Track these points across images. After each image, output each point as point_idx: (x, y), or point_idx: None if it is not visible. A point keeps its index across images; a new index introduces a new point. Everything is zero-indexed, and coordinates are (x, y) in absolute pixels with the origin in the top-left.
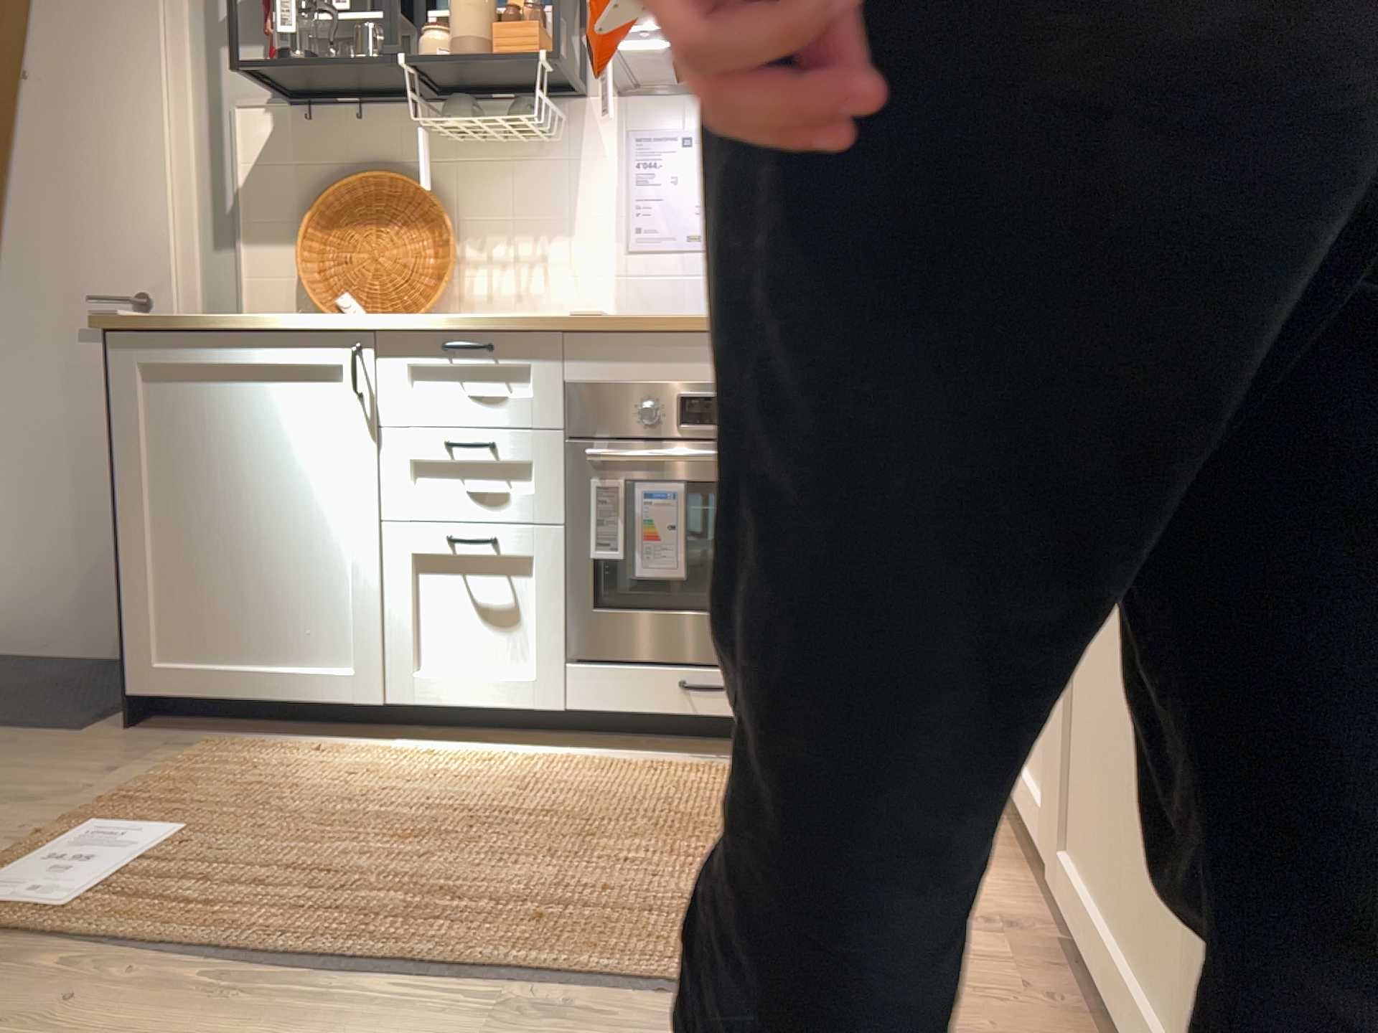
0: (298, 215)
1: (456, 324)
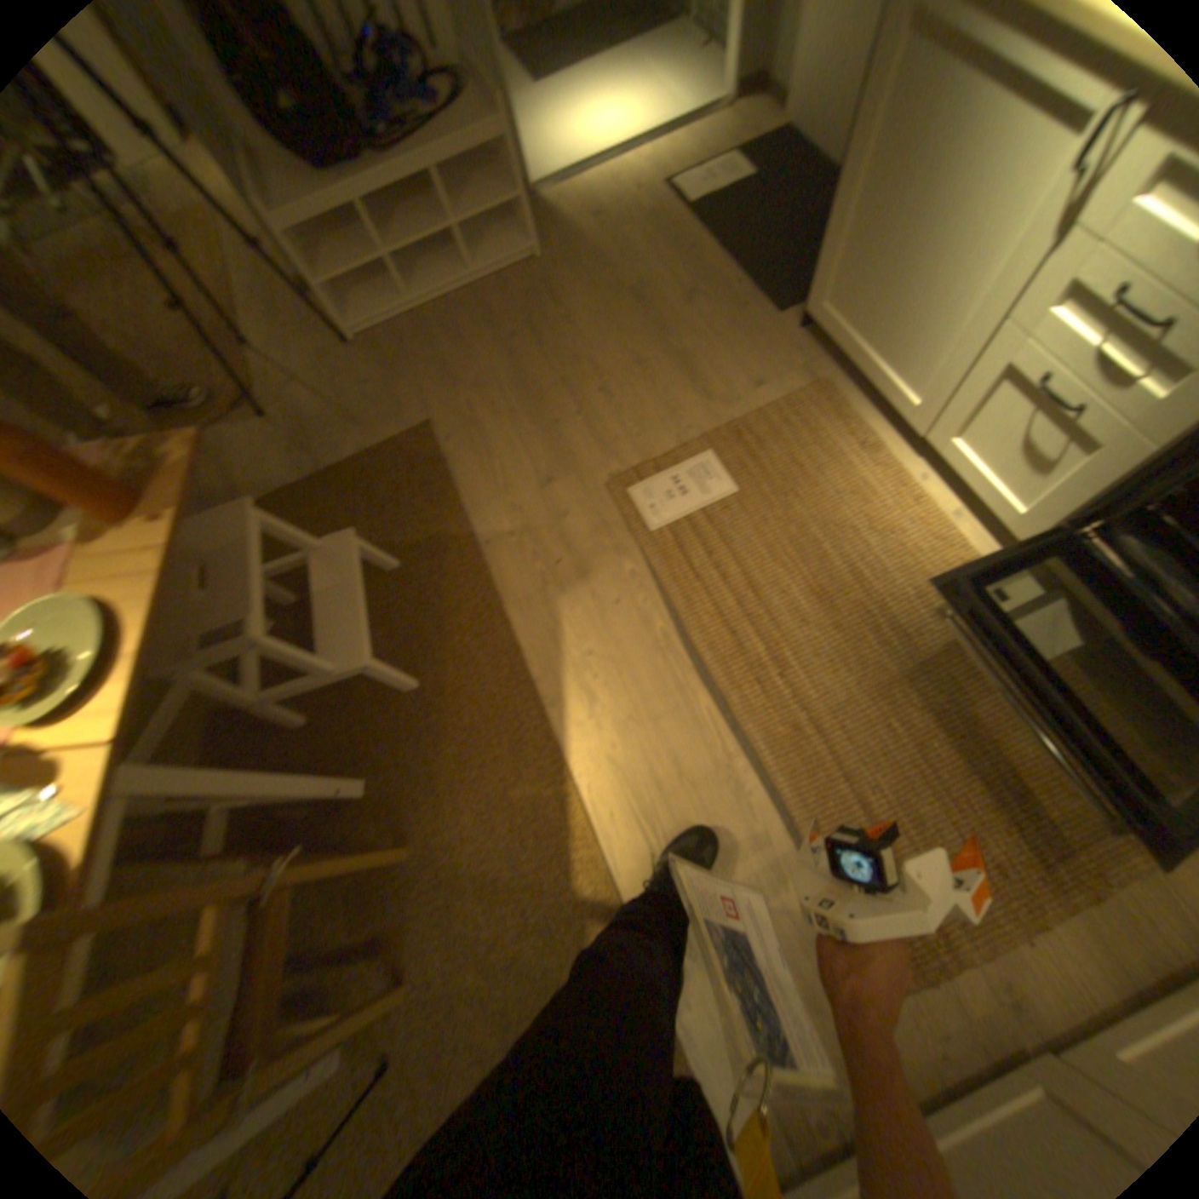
0: None
1: None
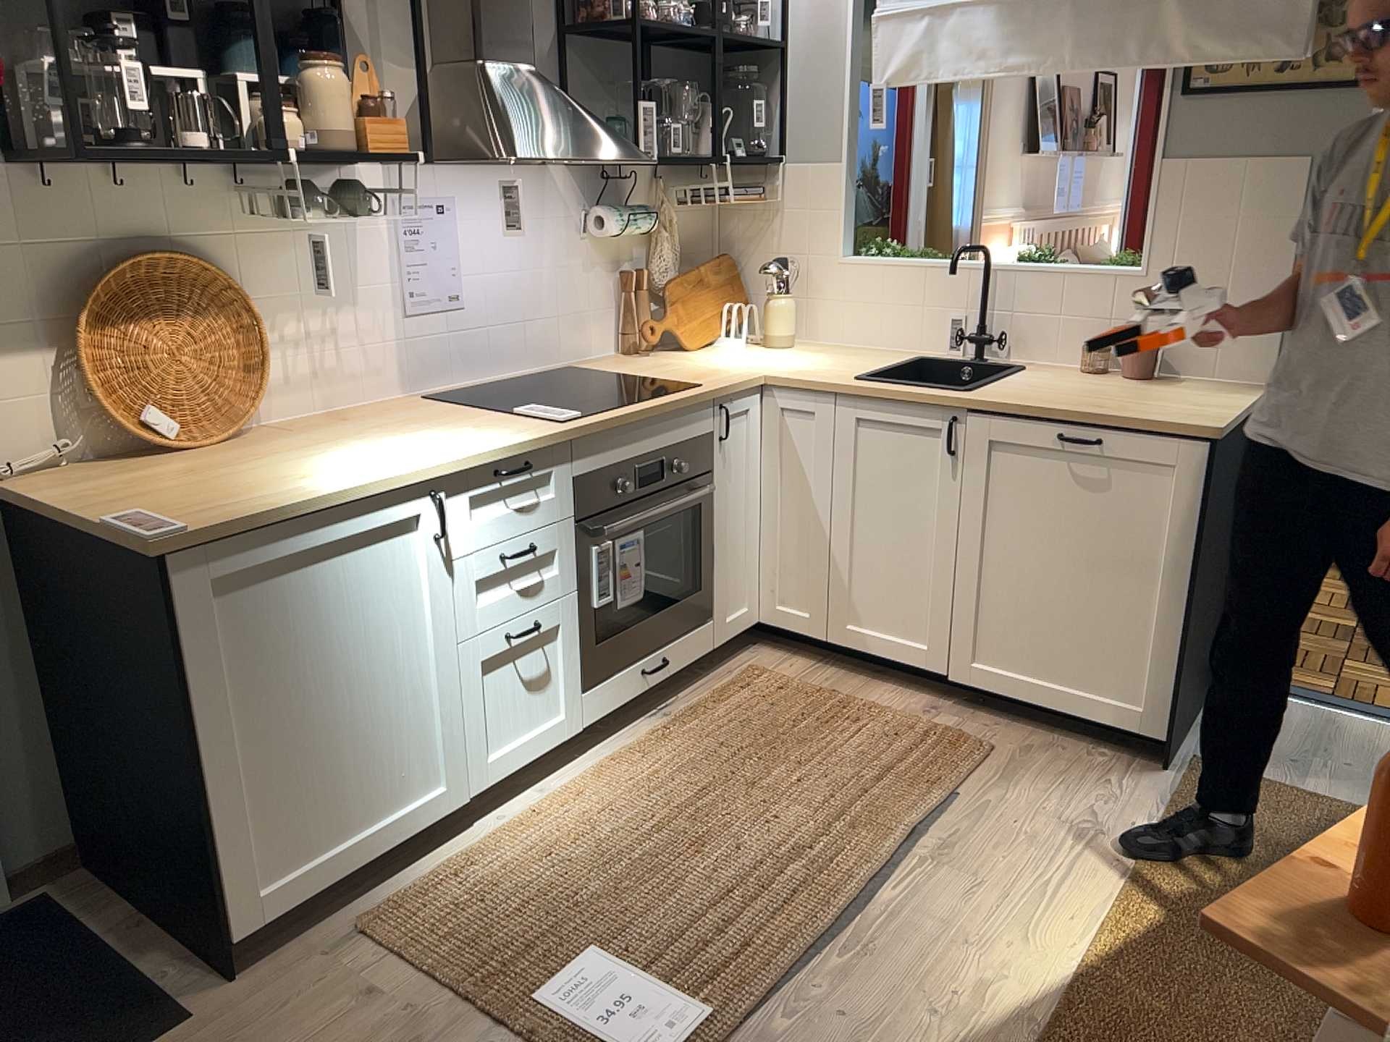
0: (43, 313)
1: (509, 452)
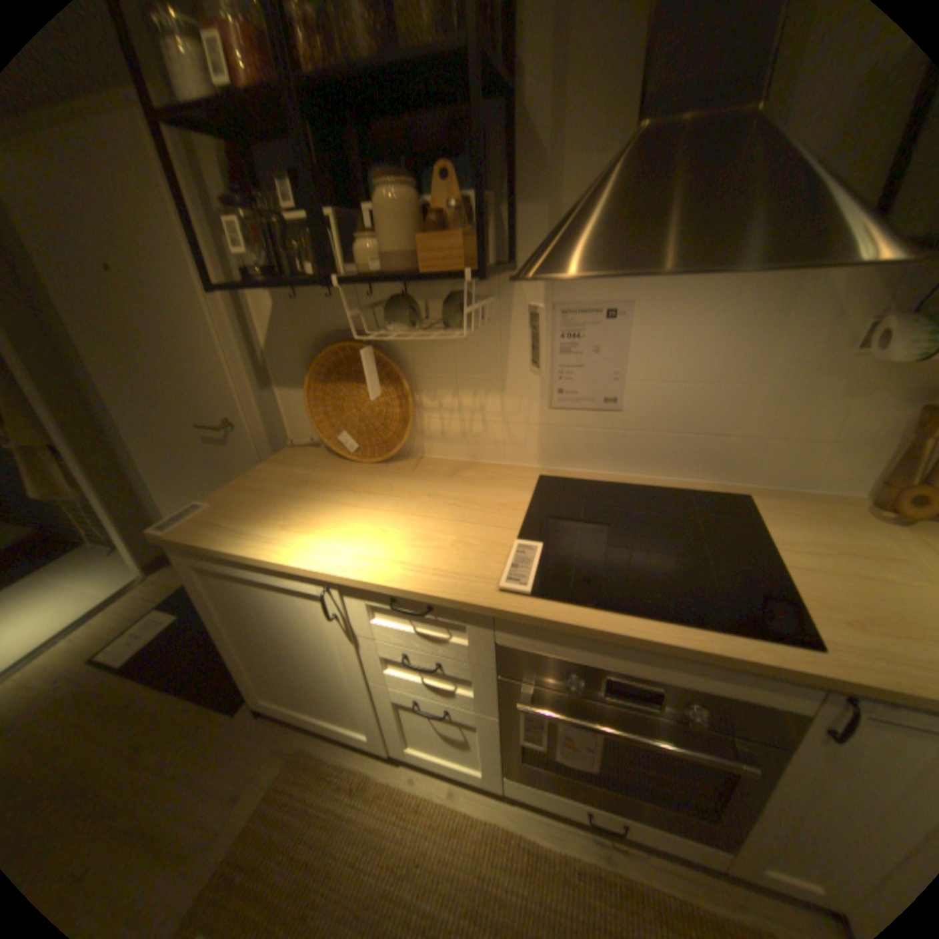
0: (305, 366)
1: (399, 592)
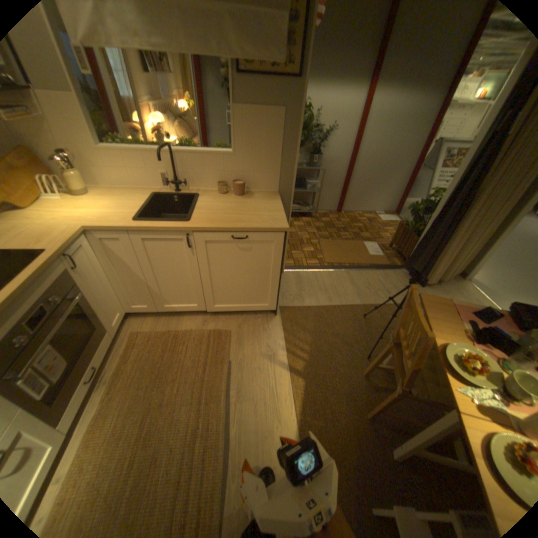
0: None
1: None
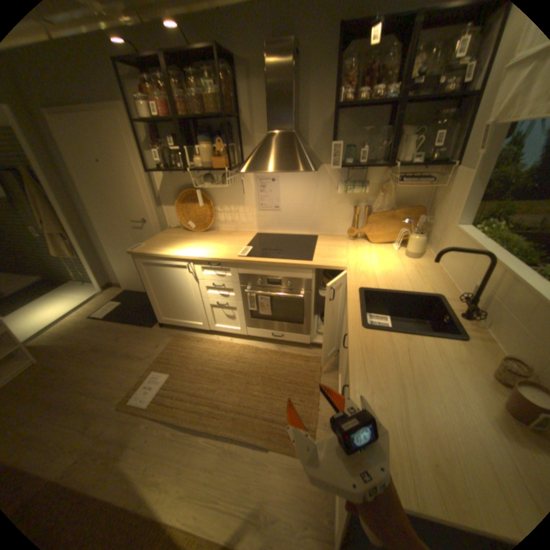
0: (175, 198)
1: (210, 260)
